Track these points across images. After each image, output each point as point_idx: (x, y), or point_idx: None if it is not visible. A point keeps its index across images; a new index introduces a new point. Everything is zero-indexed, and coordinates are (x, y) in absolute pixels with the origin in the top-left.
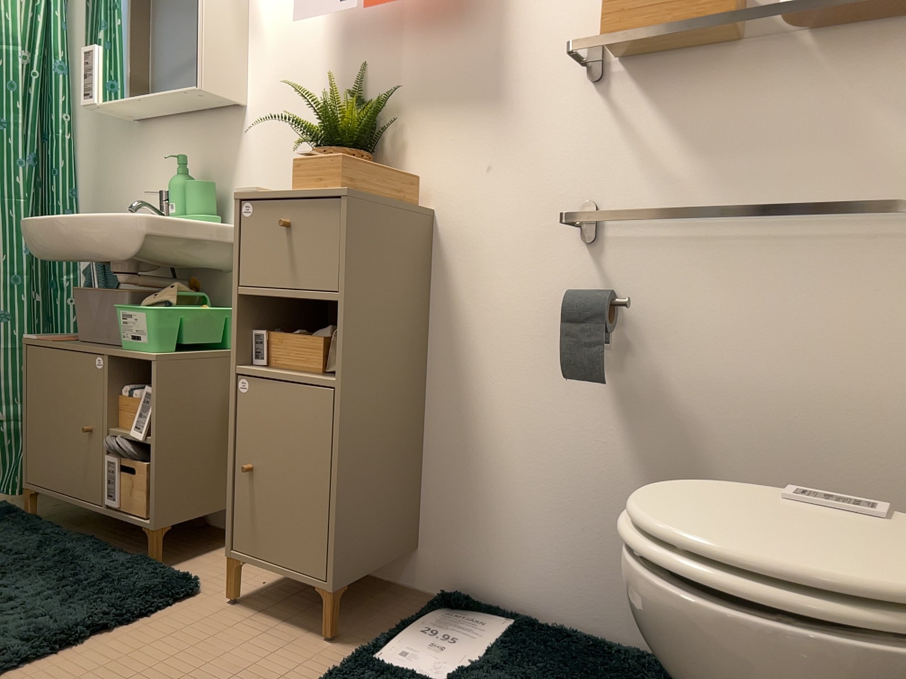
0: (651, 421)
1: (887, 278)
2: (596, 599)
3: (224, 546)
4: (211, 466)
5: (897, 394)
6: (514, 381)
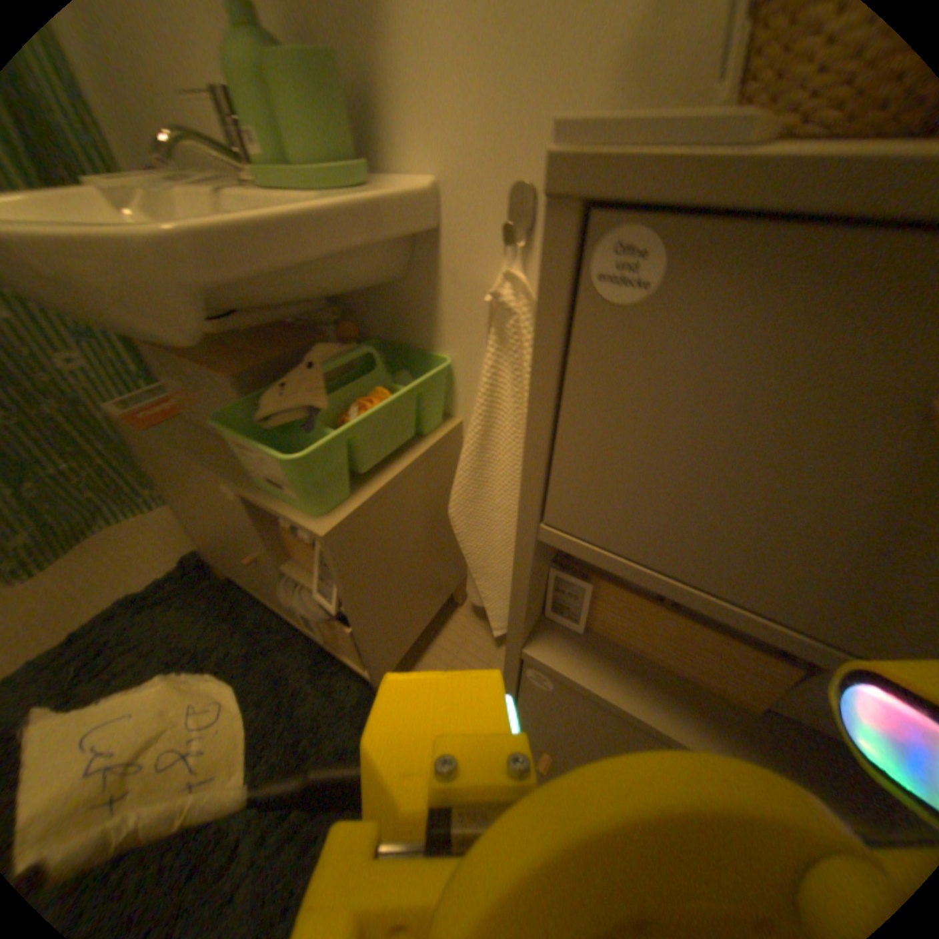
0: None
1: None
2: None
3: (444, 639)
4: (424, 595)
5: None
6: None
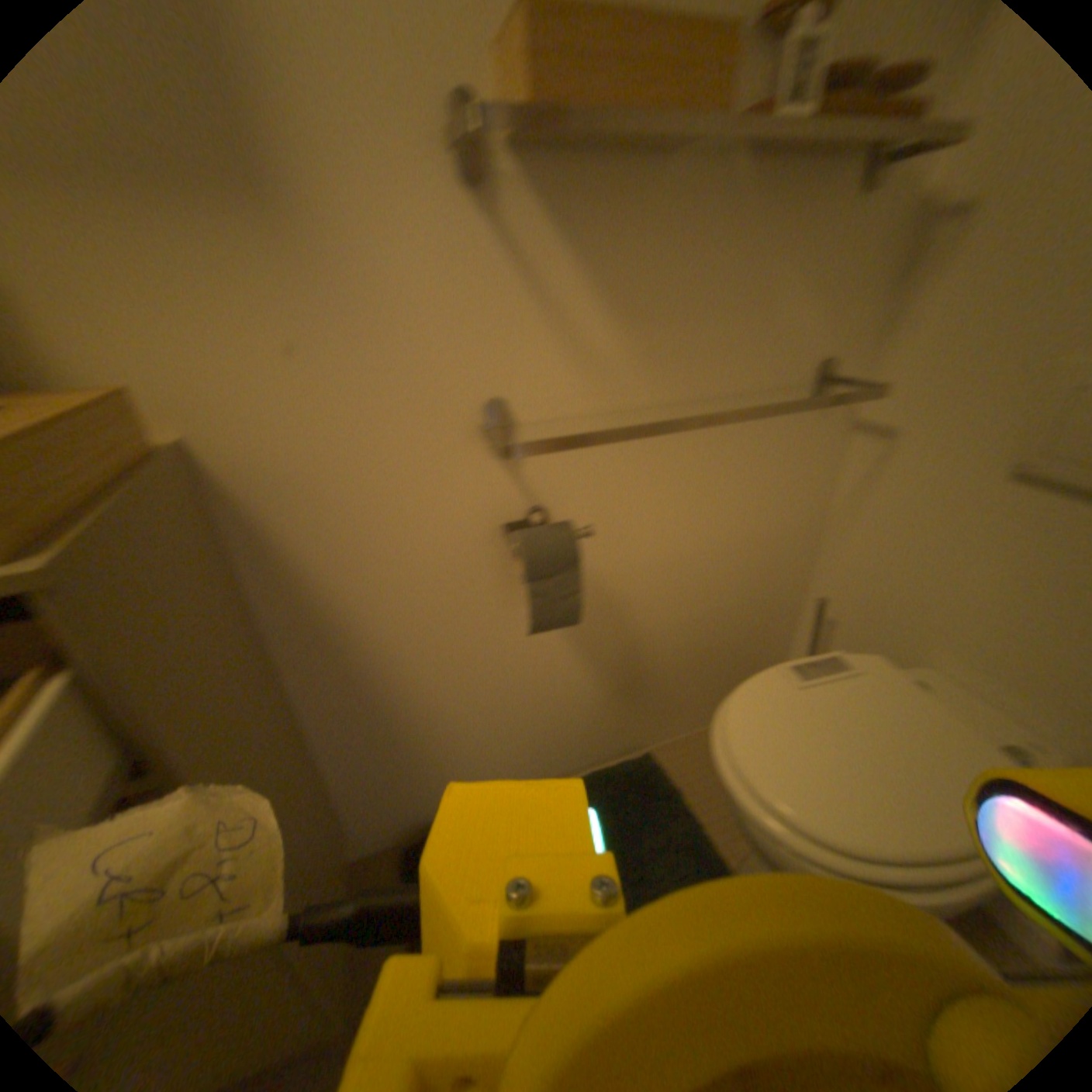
0: (599, 616)
1: (787, 441)
2: (561, 760)
3: None
4: None
5: (777, 531)
6: (439, 637)
